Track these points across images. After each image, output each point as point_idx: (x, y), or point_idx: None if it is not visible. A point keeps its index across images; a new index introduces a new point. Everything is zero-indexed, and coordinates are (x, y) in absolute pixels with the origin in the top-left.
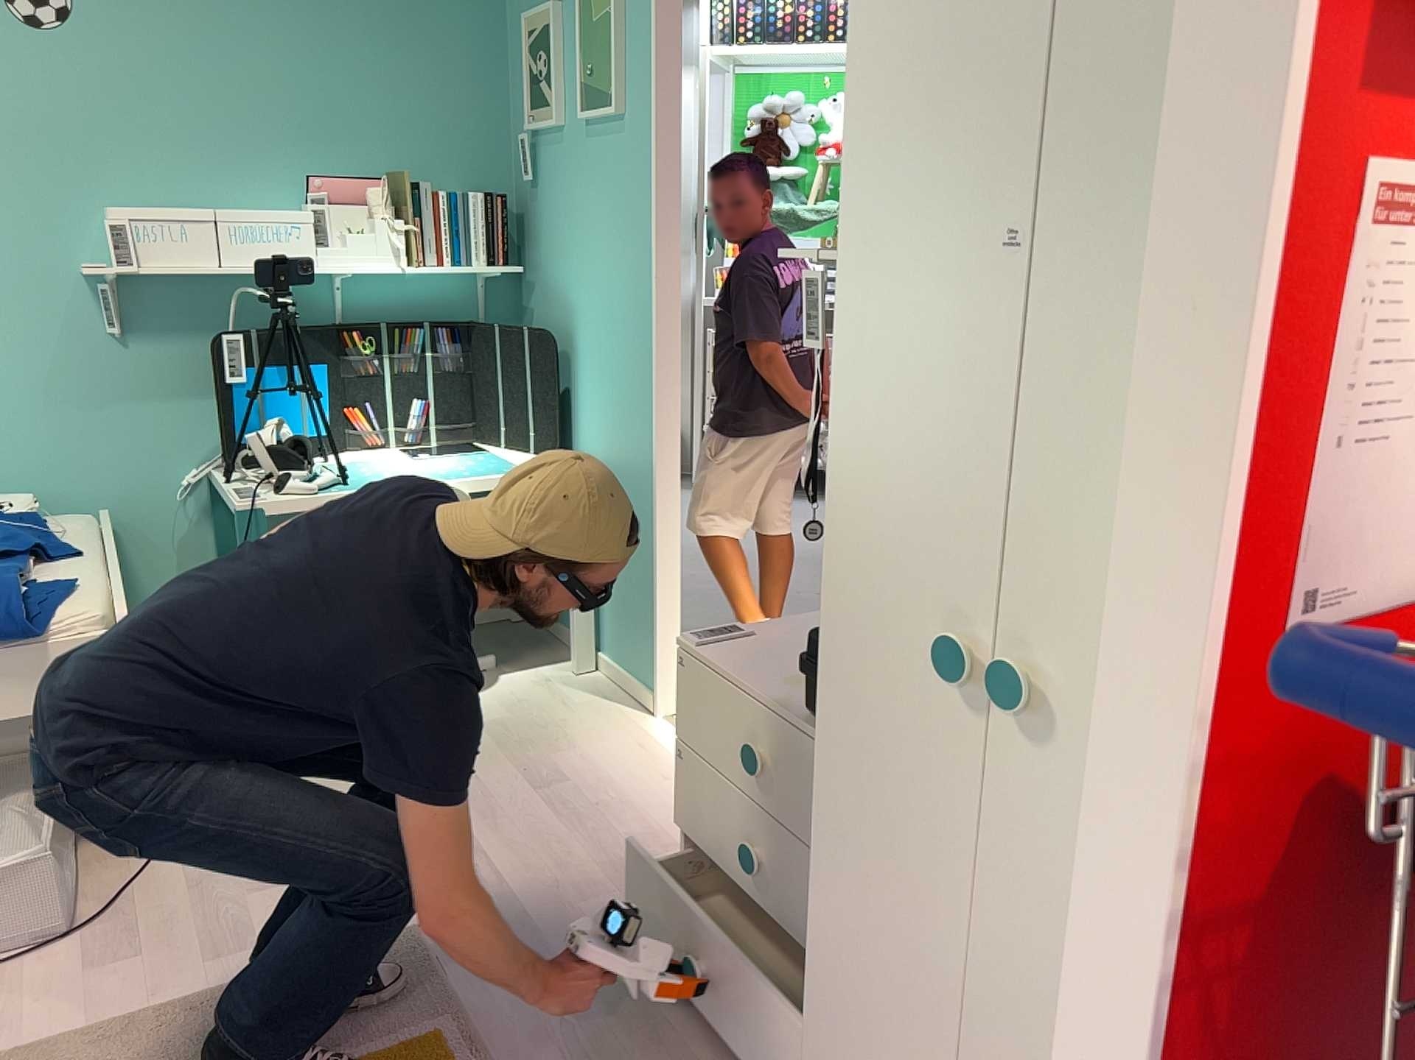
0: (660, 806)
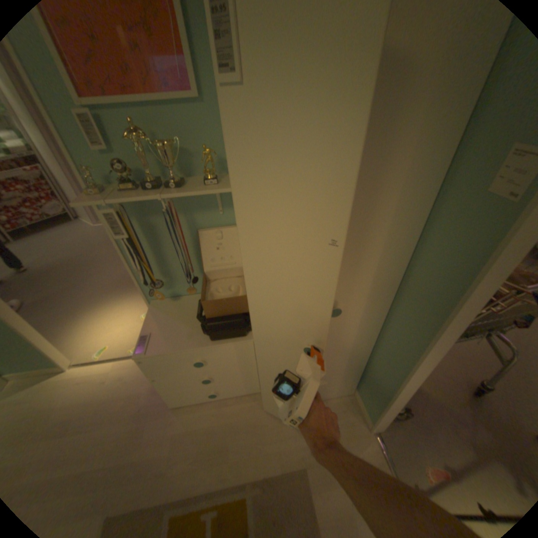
0: (115, 391)
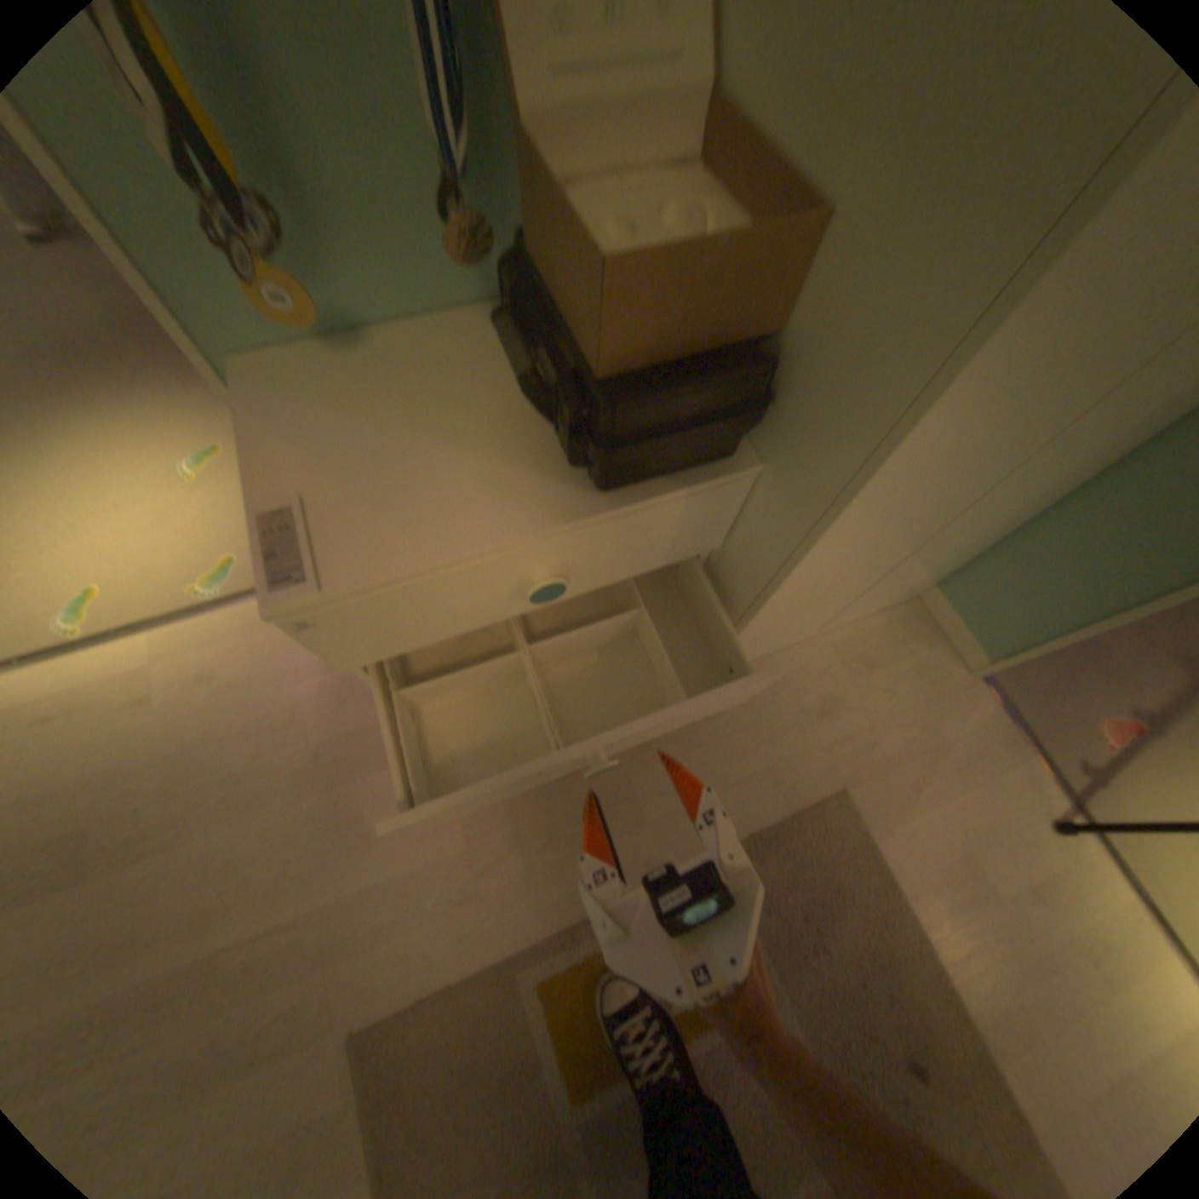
0: (201, 714)
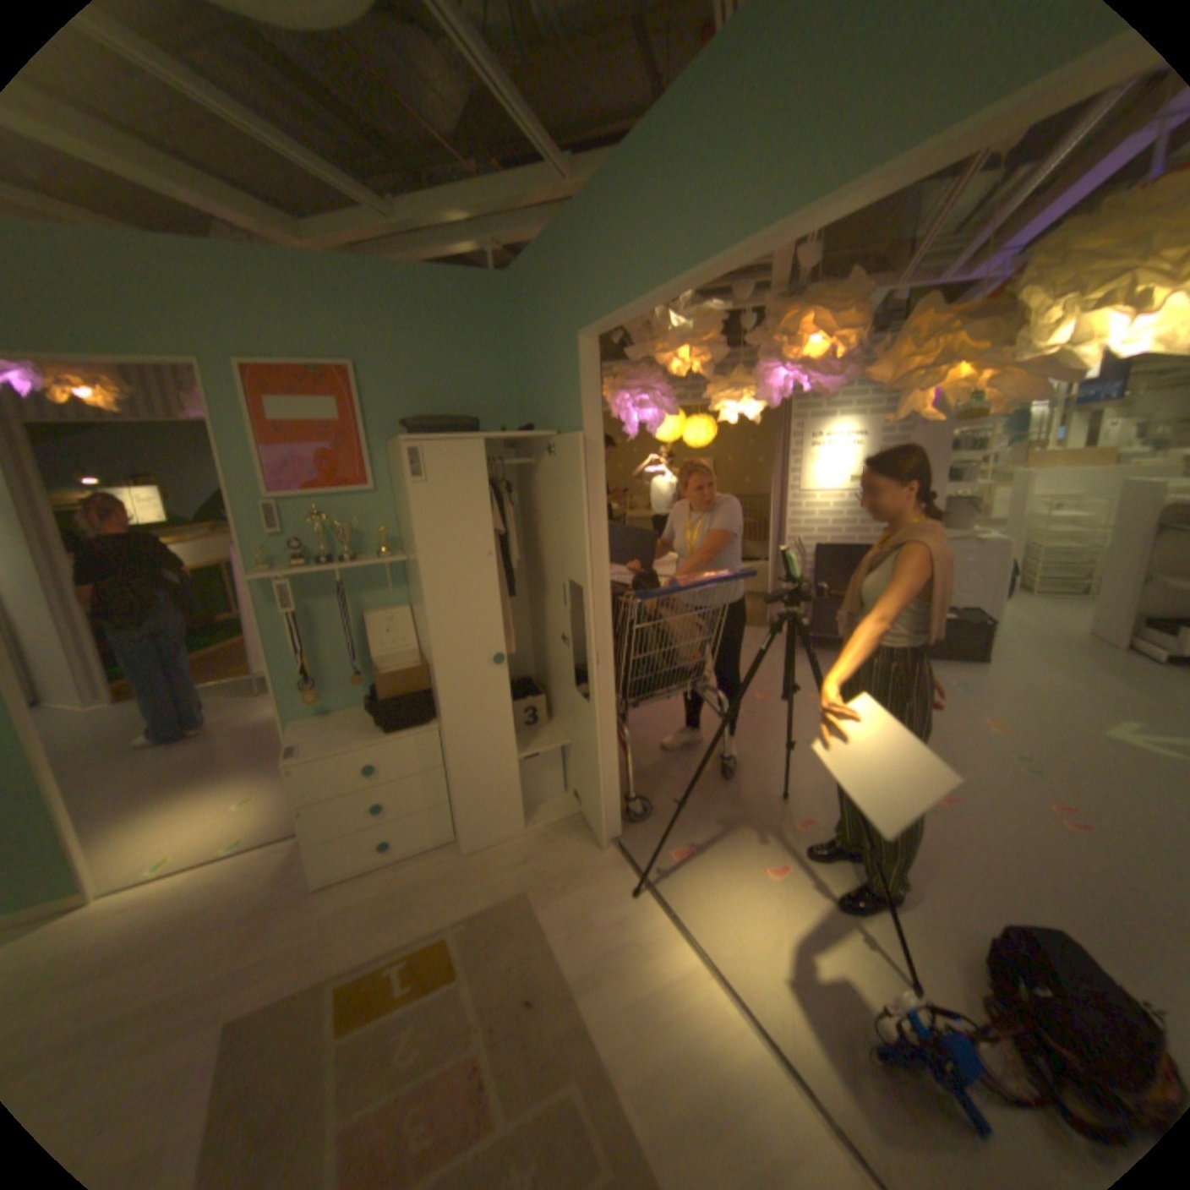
0: (204, 901)
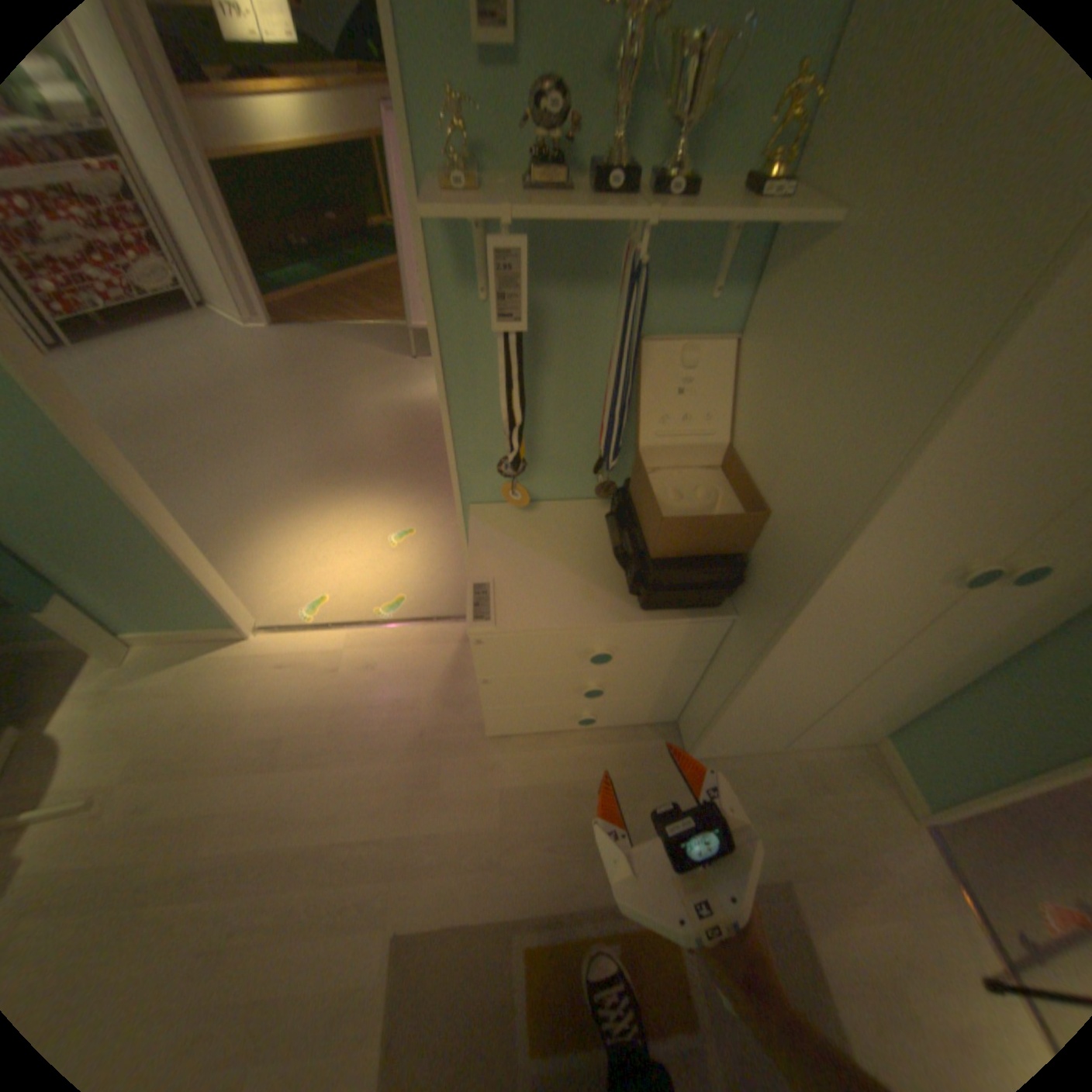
0: (364, 690)
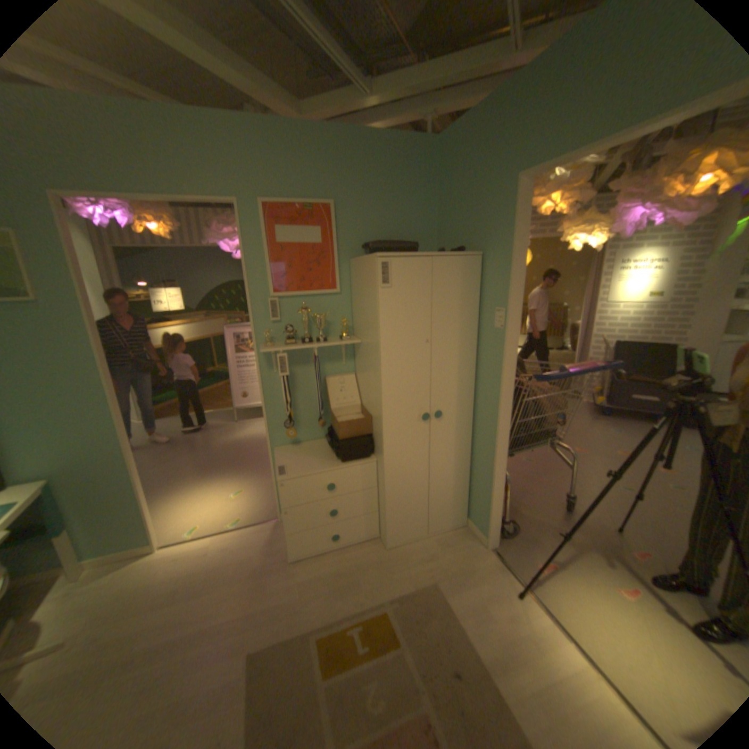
0: (222, 560)
